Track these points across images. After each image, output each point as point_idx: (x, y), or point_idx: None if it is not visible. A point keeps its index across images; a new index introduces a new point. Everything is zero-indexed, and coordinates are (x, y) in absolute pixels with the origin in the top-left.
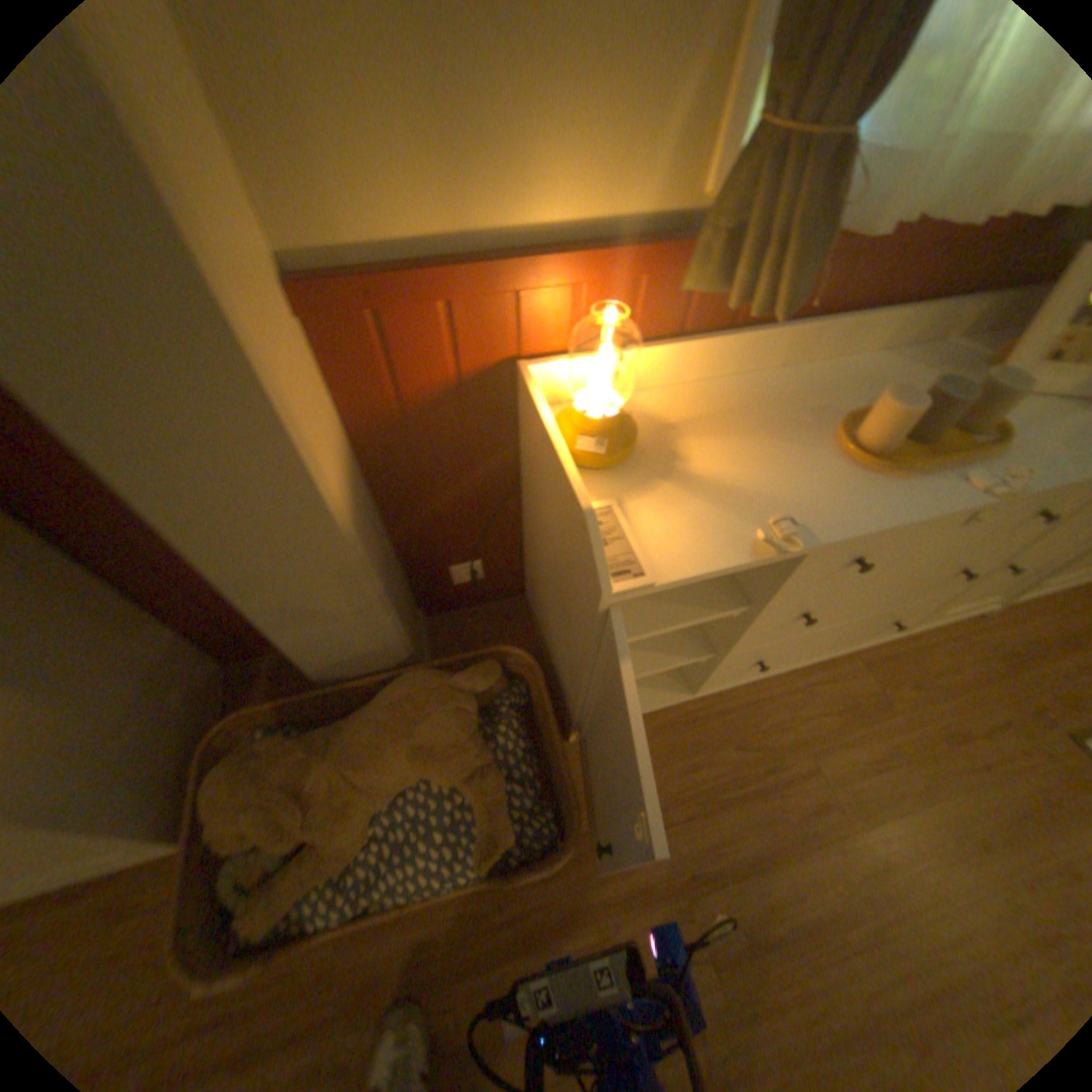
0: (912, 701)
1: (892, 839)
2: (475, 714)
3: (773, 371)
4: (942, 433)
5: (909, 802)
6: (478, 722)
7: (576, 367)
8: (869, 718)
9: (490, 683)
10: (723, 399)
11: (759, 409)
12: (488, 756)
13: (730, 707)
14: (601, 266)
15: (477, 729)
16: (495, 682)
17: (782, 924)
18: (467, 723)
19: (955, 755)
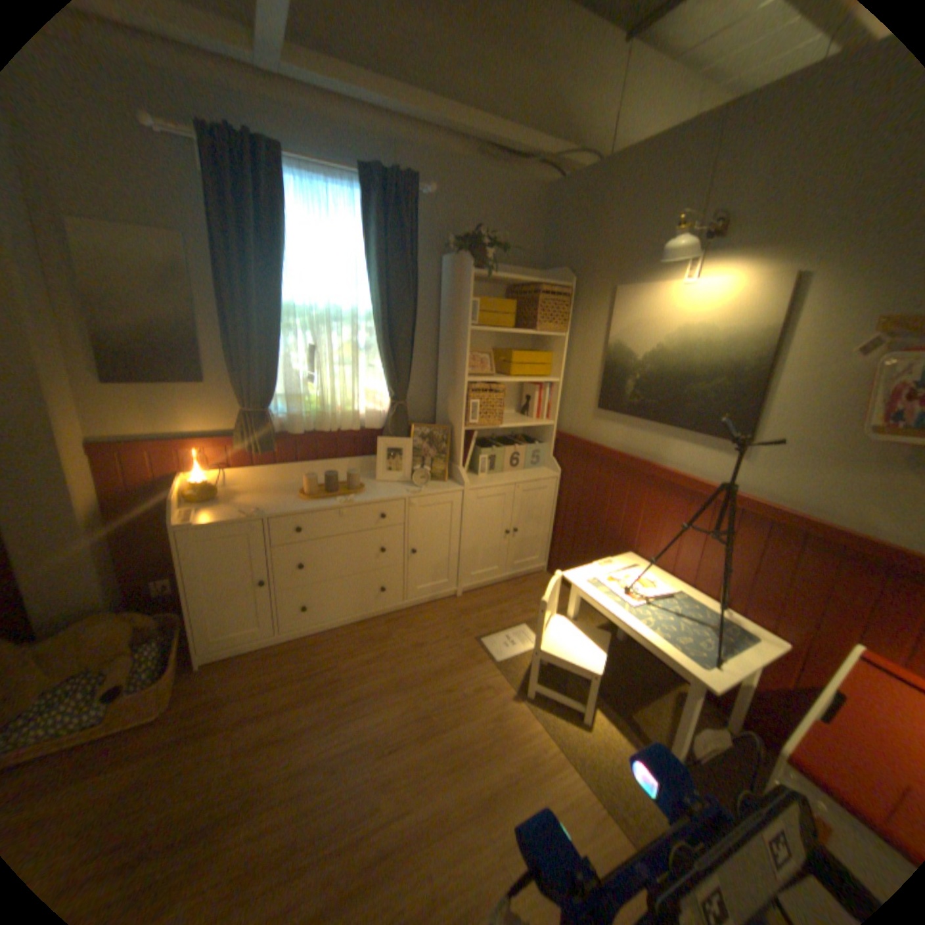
0: (402, 635)
1: (362, 691)
2: (126, 632)
3: (295, 480)
4: (339, 491)
5: (379, 675)
6: (127, 638)
7: (200, 476)
8: (375, 644)
9: (142, 623)
10: (267, 487)
11: (278, 489)
12: (126, 653)
13: (300, 648)
14: (205, 444)
15: (124, 640)
16: (151, 632)
17: (281, 735)
18: (118, 633)
19: (413, 654)
